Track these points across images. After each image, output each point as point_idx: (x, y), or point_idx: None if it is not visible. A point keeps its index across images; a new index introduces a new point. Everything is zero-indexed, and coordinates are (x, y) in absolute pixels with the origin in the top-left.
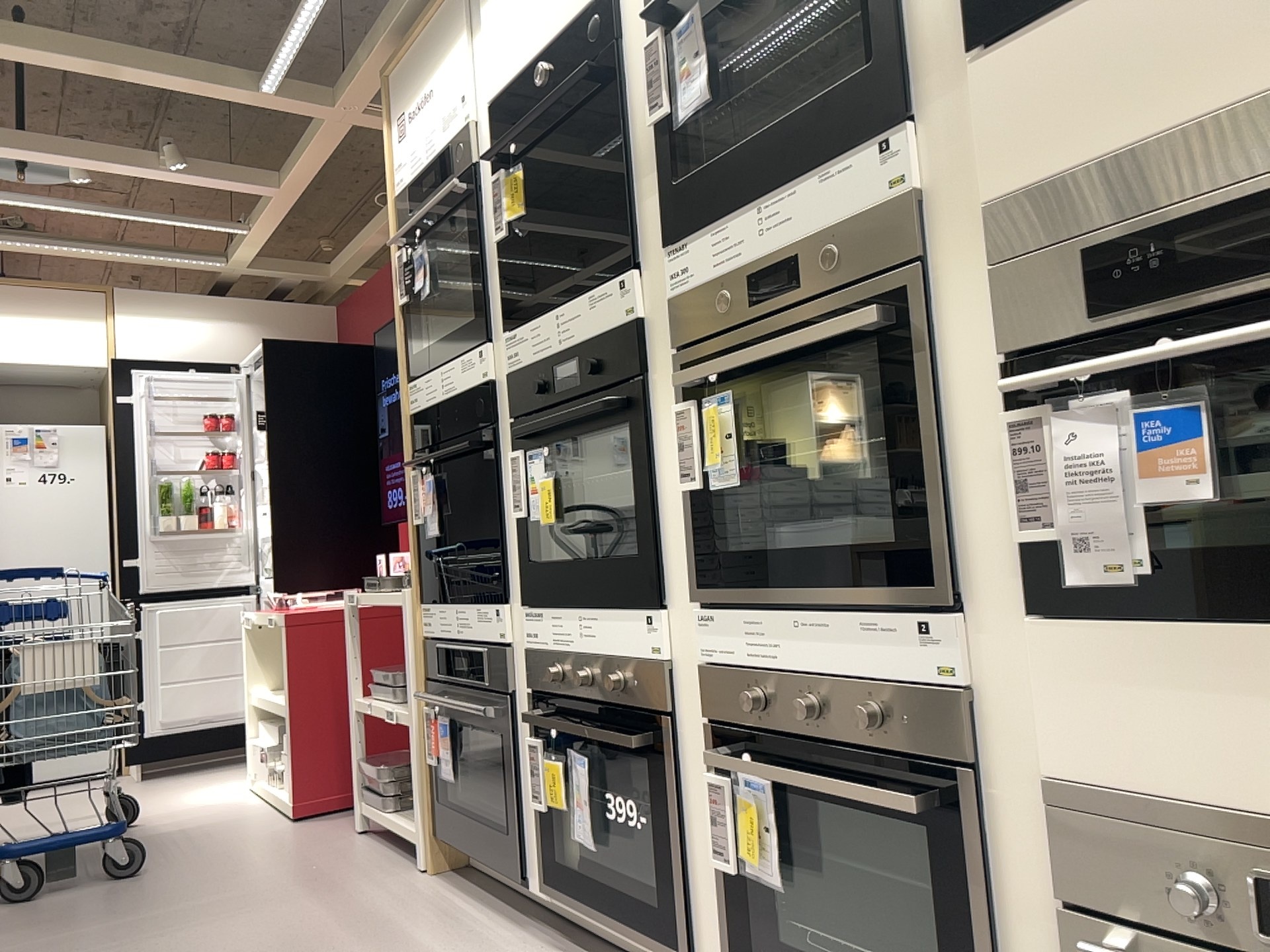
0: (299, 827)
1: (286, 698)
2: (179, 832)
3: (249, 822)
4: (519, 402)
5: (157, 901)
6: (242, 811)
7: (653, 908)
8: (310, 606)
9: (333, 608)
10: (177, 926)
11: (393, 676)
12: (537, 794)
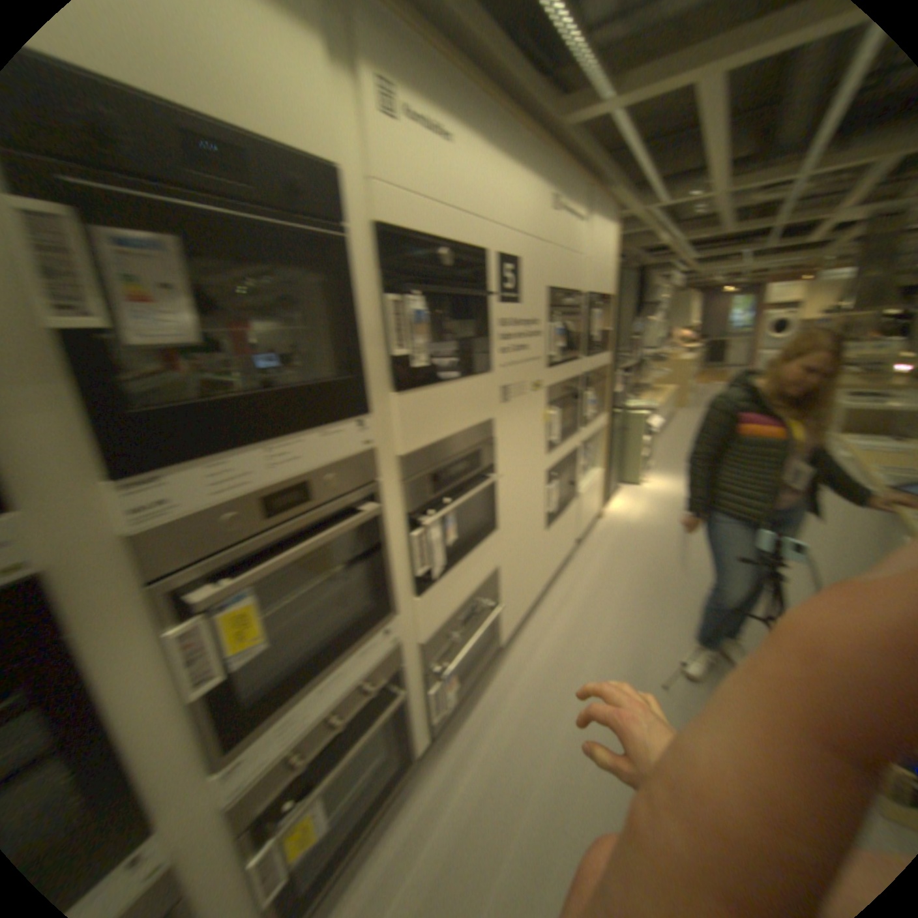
0: None
1: None
2: None
3: None
4: None
5: None
6: None
7: None
8: None
9: None
10: None
11: None
12: None
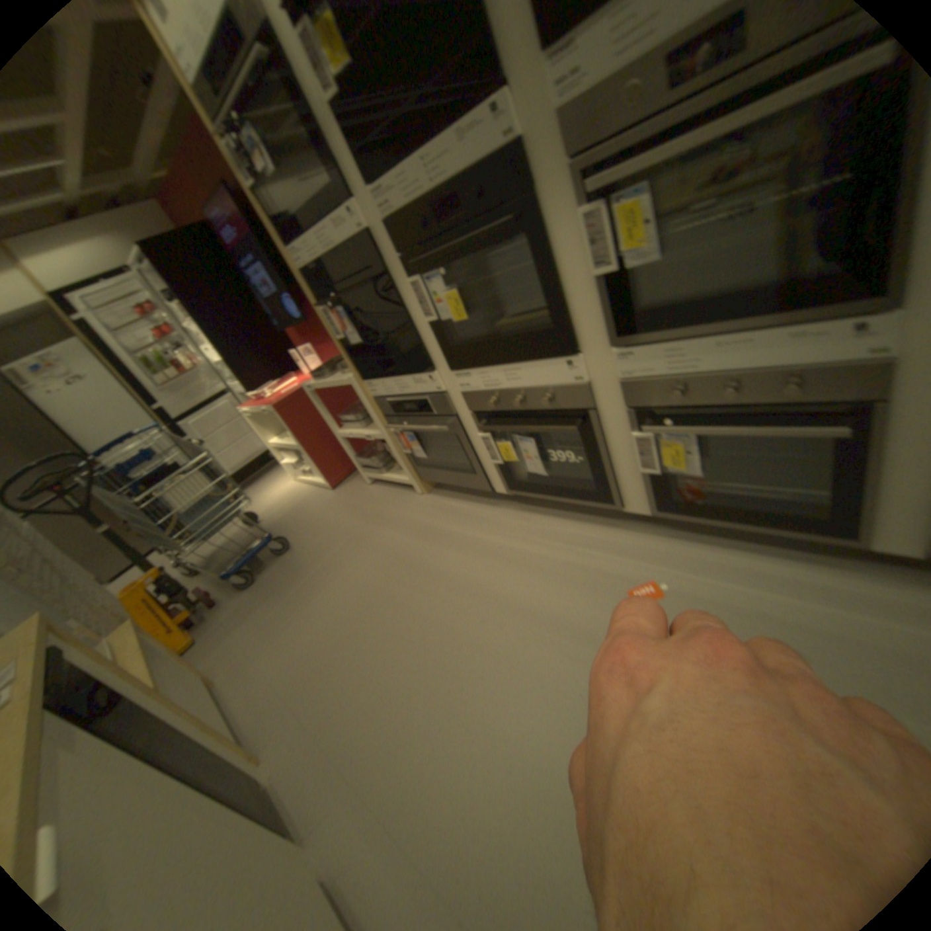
0: (337, 492)
1: (290, 440)
2: (282, 517)
3: (310, 499)
4: (403, 238)
5: (311, 559)
6: (301, 494)
7: (581, 486)
8: (274, 393)
9: (290, 390)
10: (334, 568)
11: (354, 416)
12: (493, 456)
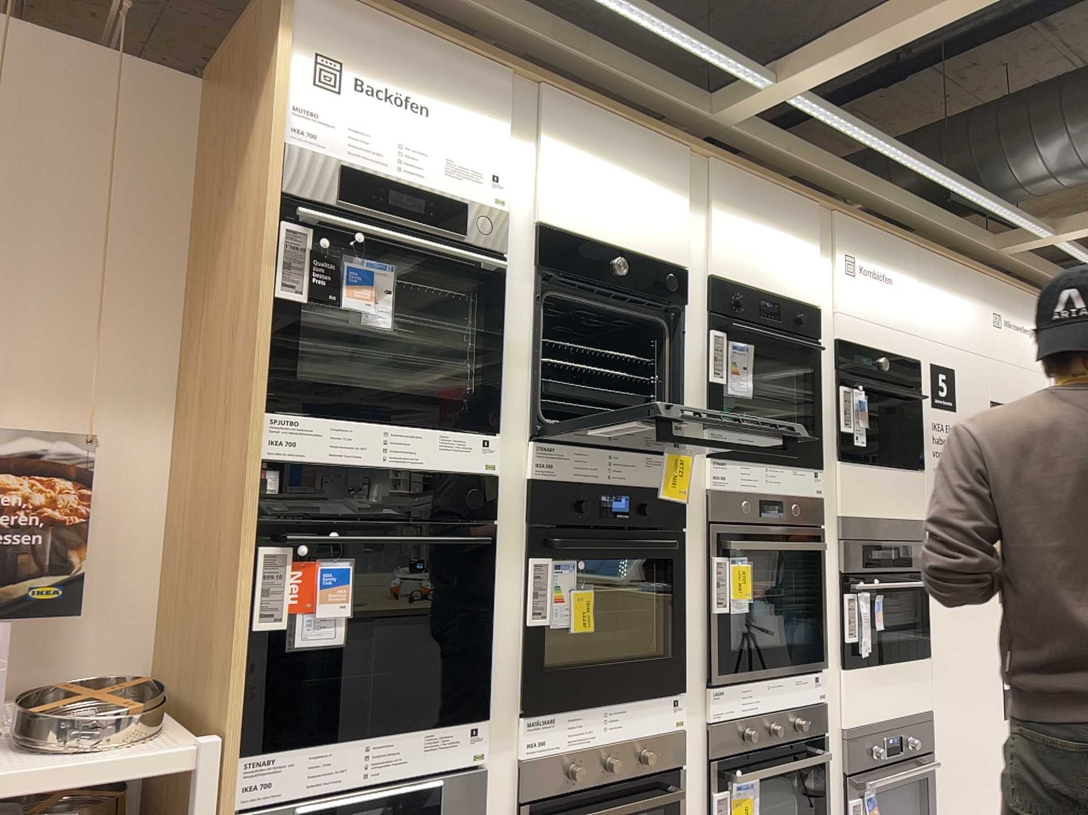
0: None
1: None
2: None
3: None
4: (550, 508)
5: None
6: None
7: None
8: None
9: None
10: None
11: None
12: None
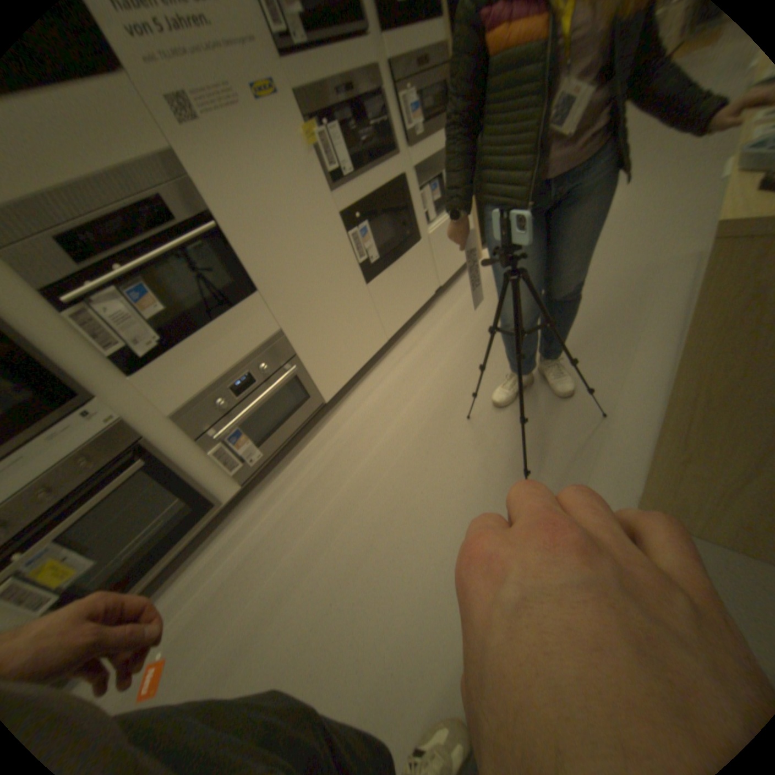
0: None
1: None
2: None
3: None
4: None
5: None
6: None
7: None
8: None
9: None
10: None
11: None
12: None
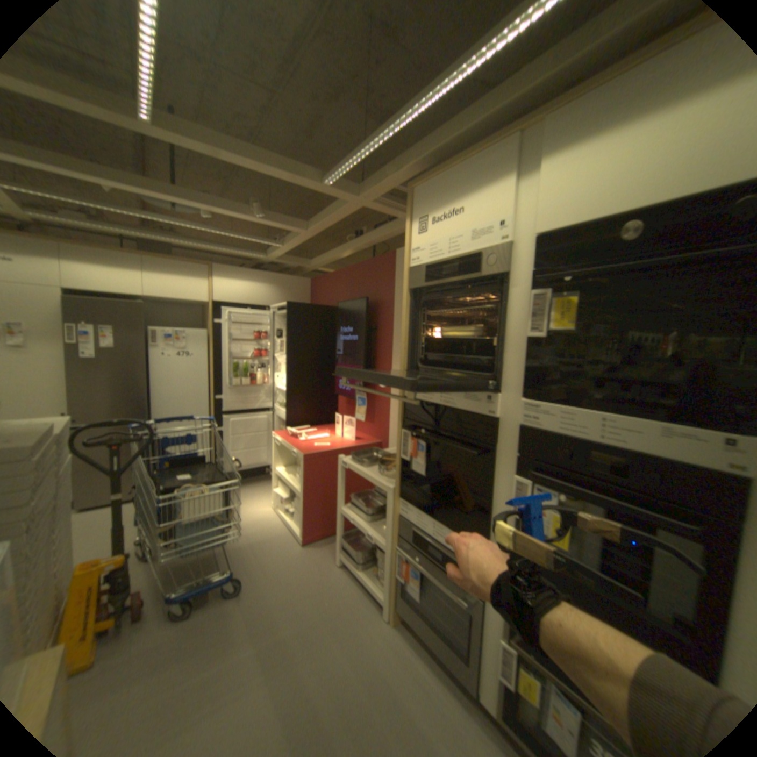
0: (306, 556)
1: (295, 484)
2: (247, 549)
3: (279, 545)
4: (535, 451)
5: (253, 634)
6: (273, 532)
7: None
8: (308, 443)
9: (323, 450)
10: (270, 671)
11: (366, 510)
12: (507, 677)
